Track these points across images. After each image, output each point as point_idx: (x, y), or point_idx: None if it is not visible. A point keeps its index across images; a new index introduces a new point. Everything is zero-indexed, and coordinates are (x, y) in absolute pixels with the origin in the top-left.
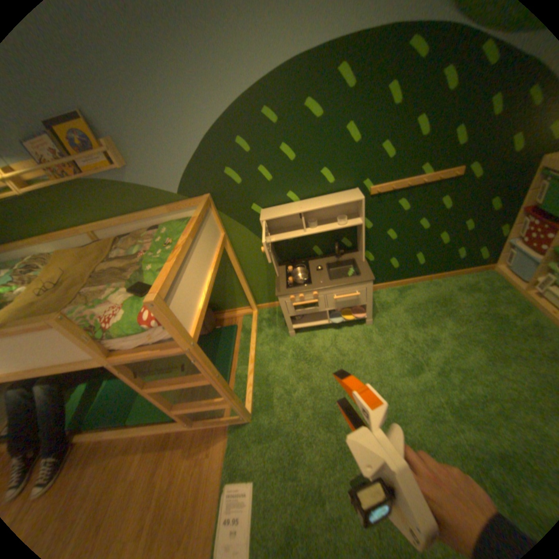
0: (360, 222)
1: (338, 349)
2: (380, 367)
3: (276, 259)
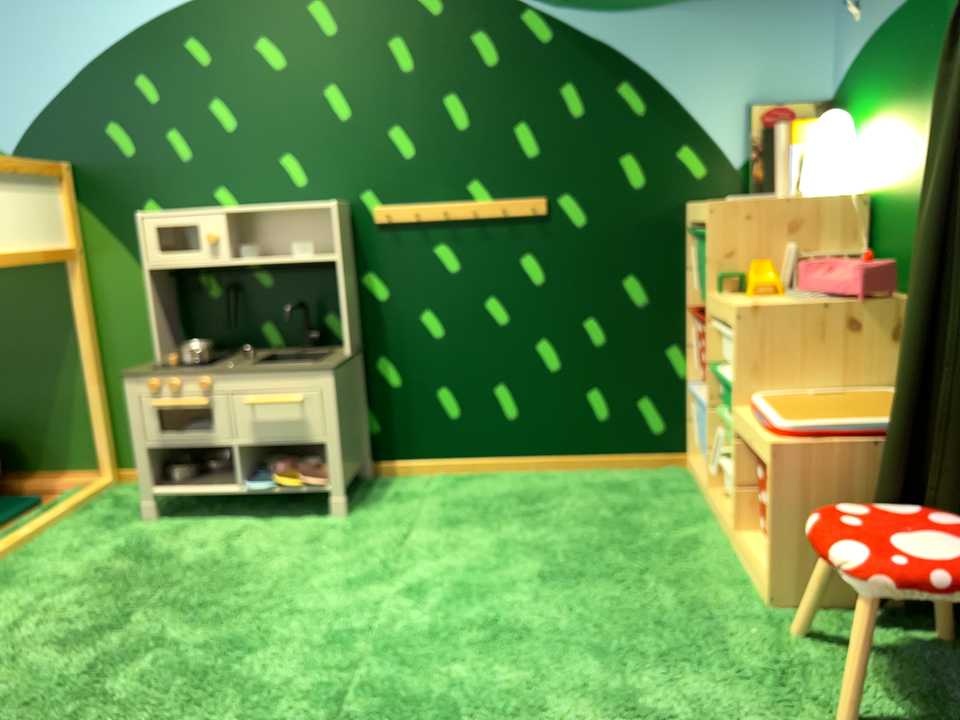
0: (333, 255)
1: (232, 547)
2: (293, 576)
3: (175, 332)
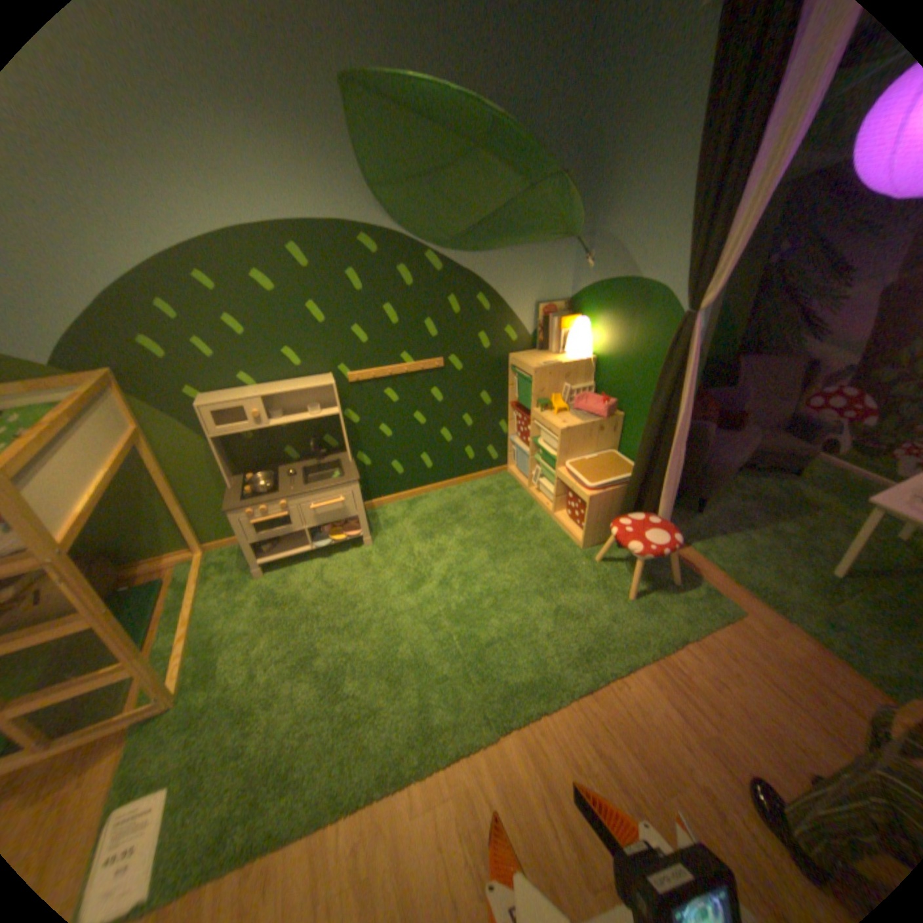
0: (336, 412)
1: (325, 581)
2: (375, 591)
3: (228, 465)
